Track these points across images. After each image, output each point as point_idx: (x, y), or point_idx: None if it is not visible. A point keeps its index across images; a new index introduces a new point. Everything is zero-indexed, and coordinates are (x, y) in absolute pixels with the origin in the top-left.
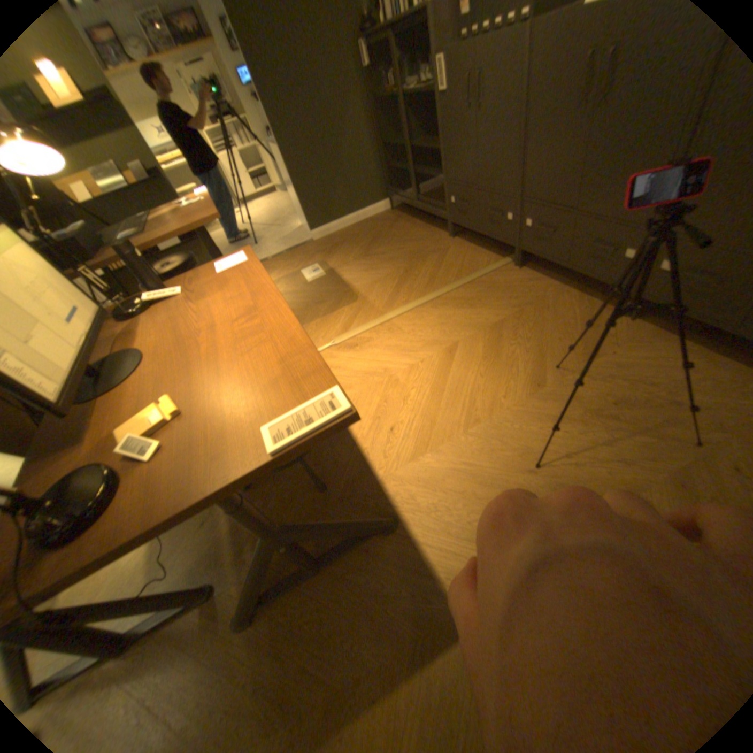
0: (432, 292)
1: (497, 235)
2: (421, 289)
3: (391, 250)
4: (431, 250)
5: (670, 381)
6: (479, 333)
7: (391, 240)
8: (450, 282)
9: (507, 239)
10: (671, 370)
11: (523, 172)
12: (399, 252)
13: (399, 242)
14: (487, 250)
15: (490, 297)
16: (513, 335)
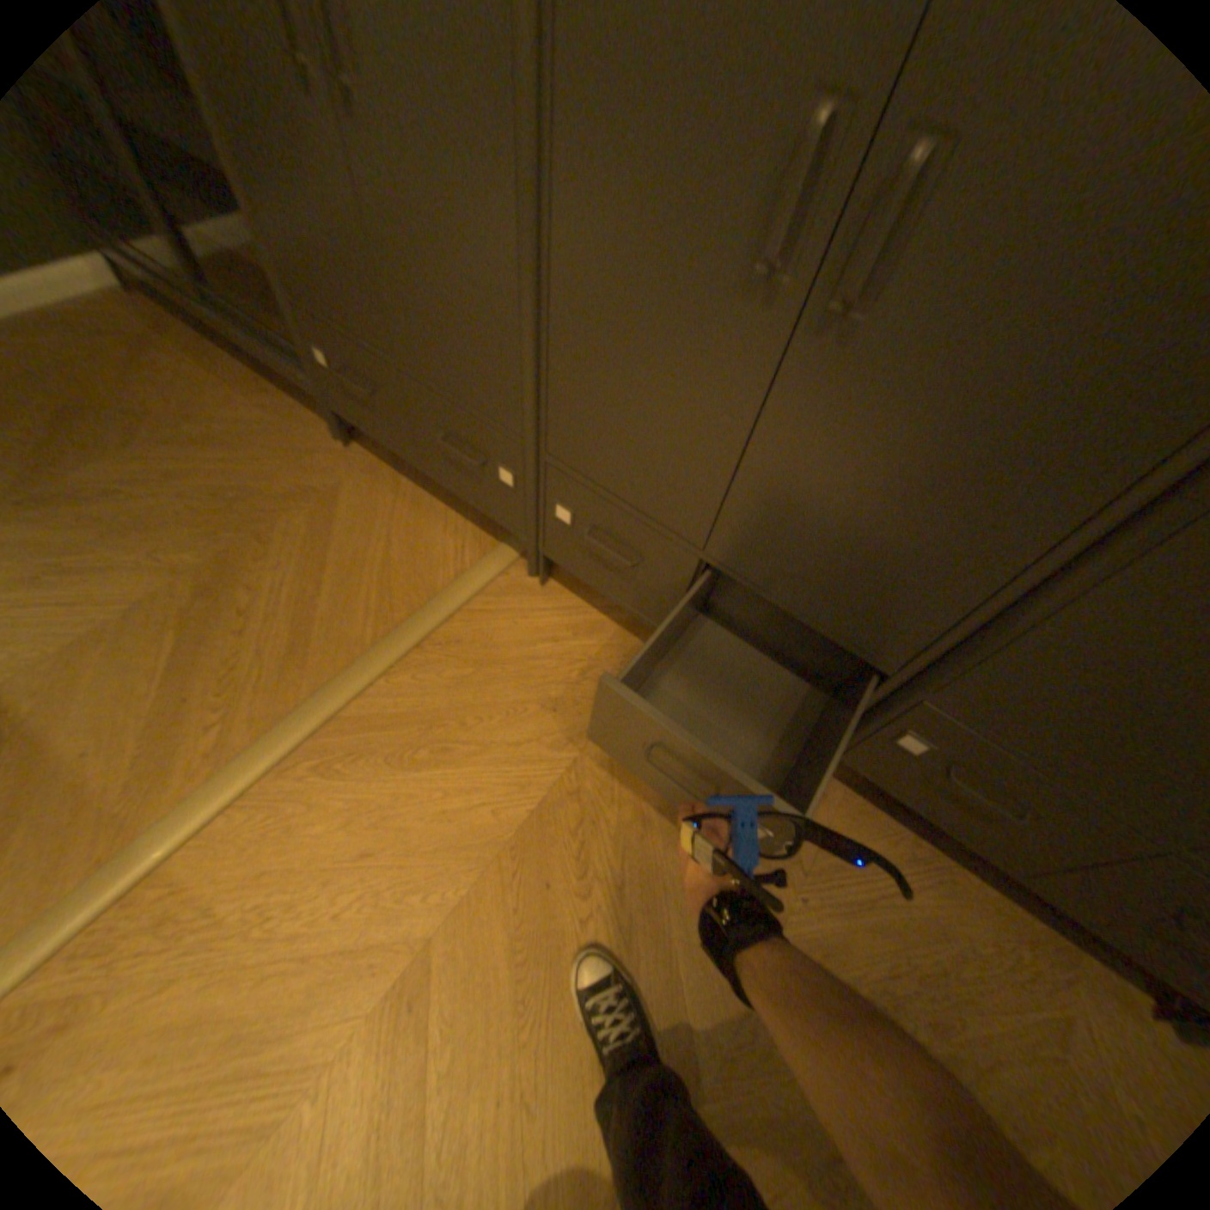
0: (311, 702)
1: (473, 500)
2: (272, 684)
3: (141, 484)
4: (287, 496)
5: (917, 983)
6: (486, 889)
7: (140, 438)
8: (366, 652)
9: (505, 521)
10: (909, 940)
11: (534, 385)
12: (172, 498)
13: (169, 451)
14: (450, 511)
15: (489, 713)
16: (578, 880)
